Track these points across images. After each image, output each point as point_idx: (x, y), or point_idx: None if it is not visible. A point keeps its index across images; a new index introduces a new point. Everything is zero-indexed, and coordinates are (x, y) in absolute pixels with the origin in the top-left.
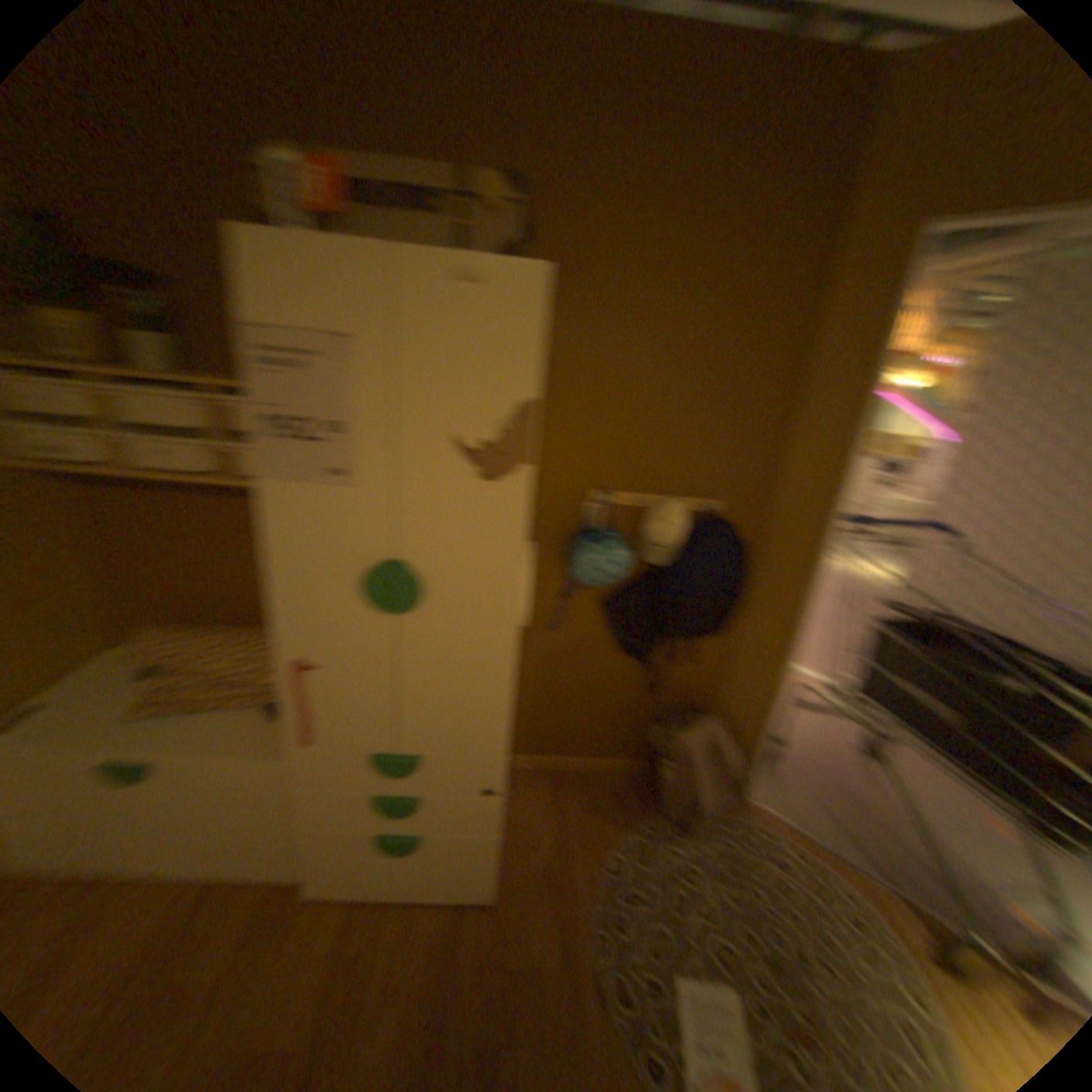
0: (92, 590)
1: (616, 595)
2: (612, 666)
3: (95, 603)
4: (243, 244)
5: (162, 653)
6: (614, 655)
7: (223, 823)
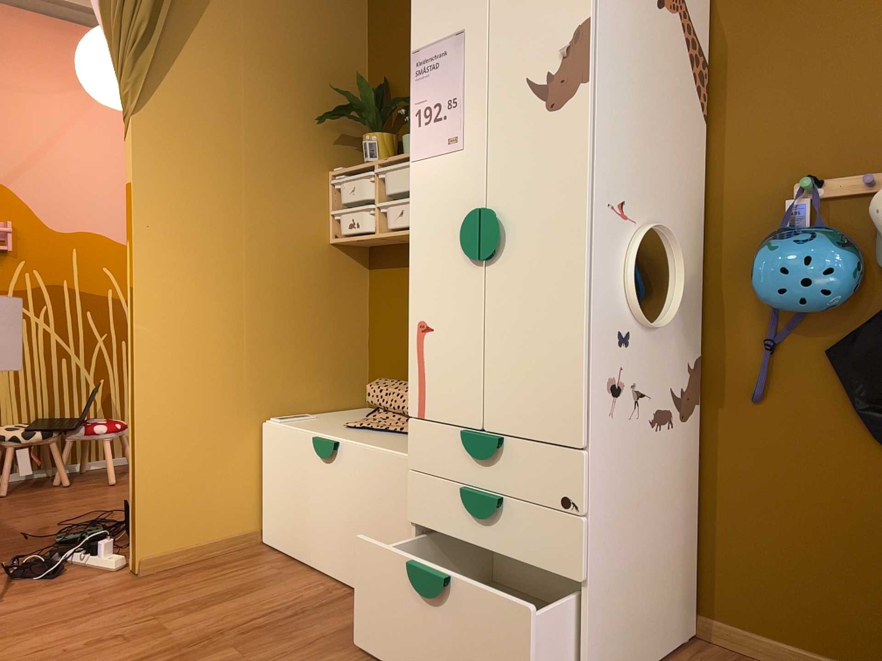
0: (372, 353)
1: (855, 335)
2: (876, 477)
3: (372, 364)
4: (422, 1)
5: (389, 390)
6: (877, 455)
7: (374, 513)
